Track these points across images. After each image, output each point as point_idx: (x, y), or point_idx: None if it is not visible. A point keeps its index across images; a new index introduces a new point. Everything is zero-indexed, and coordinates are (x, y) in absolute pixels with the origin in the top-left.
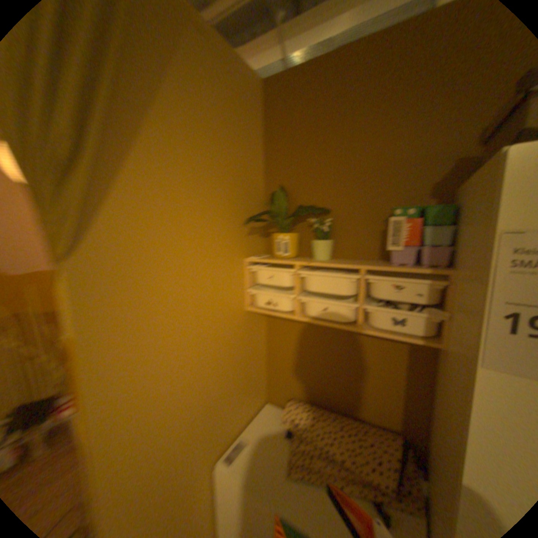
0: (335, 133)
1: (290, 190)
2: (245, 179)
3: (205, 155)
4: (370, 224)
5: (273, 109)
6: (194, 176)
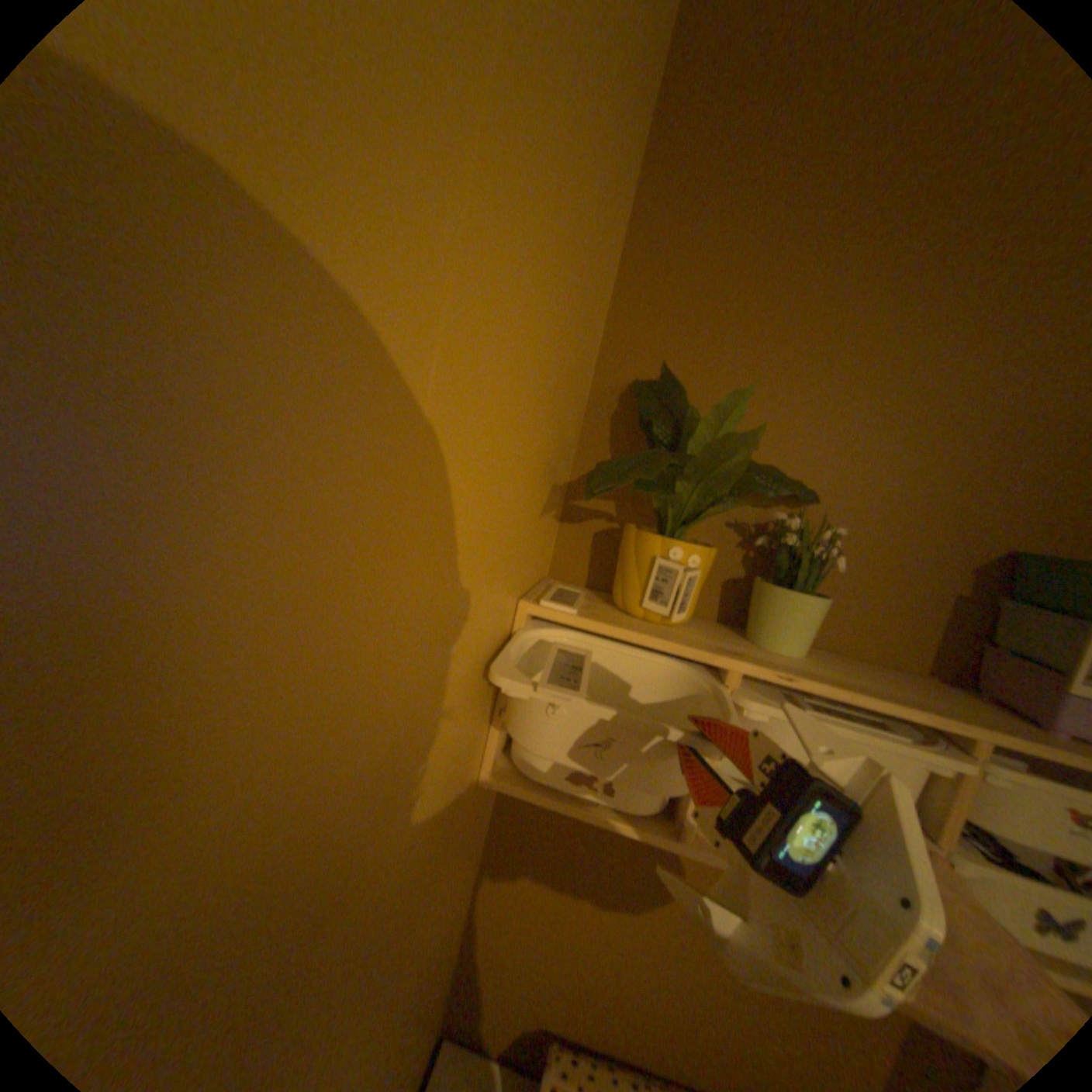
0: (899, 263)
1: (699, 394)
2: (591, 306)
3: (572, 95)
4: (930, 569)
5: (706, 102)
6: (524, 168)
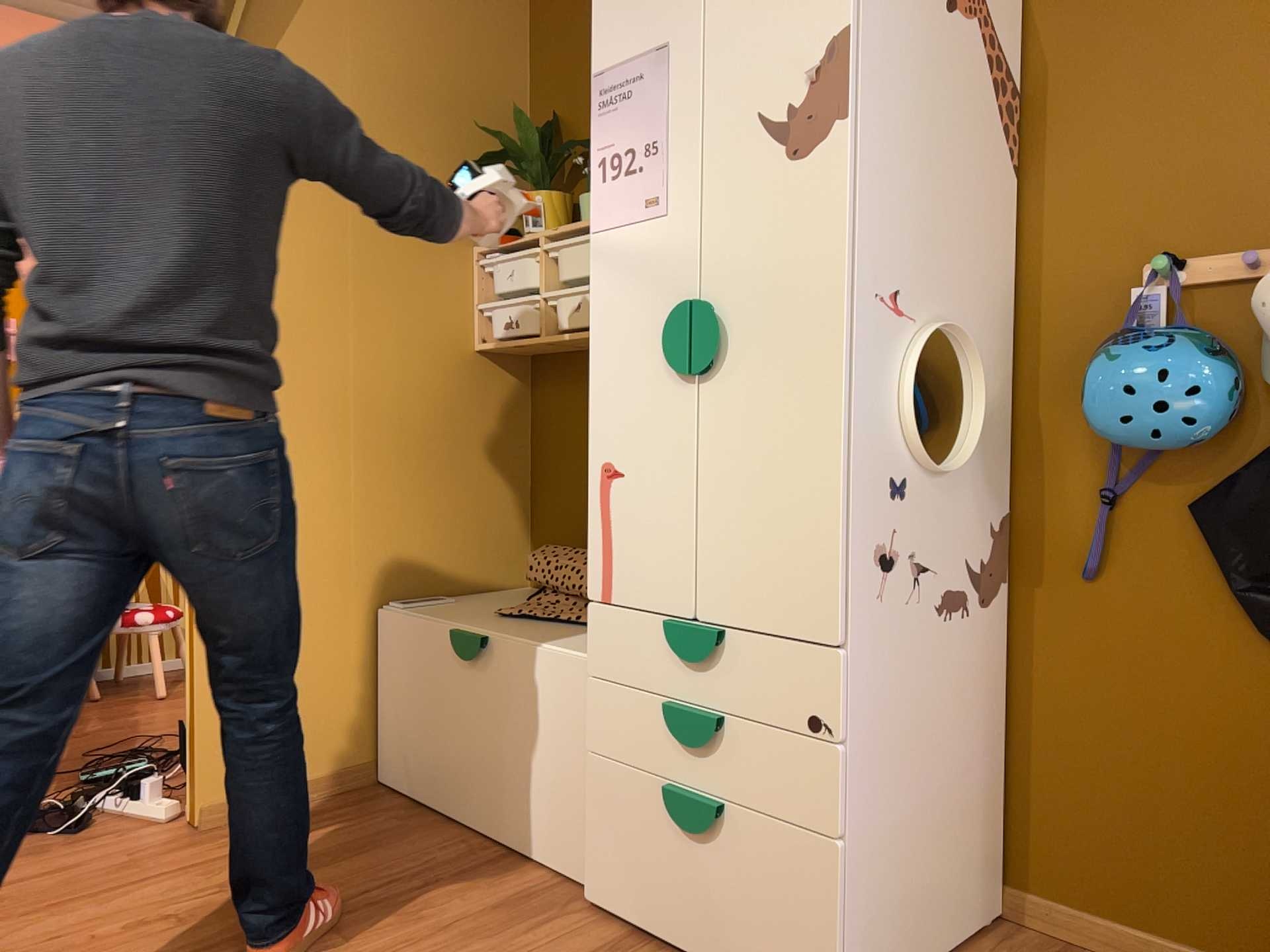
0: None
1: (569, 122)
2: (483, 106)
3: (397, 61)
4: None
5: None
6: (374, 91)
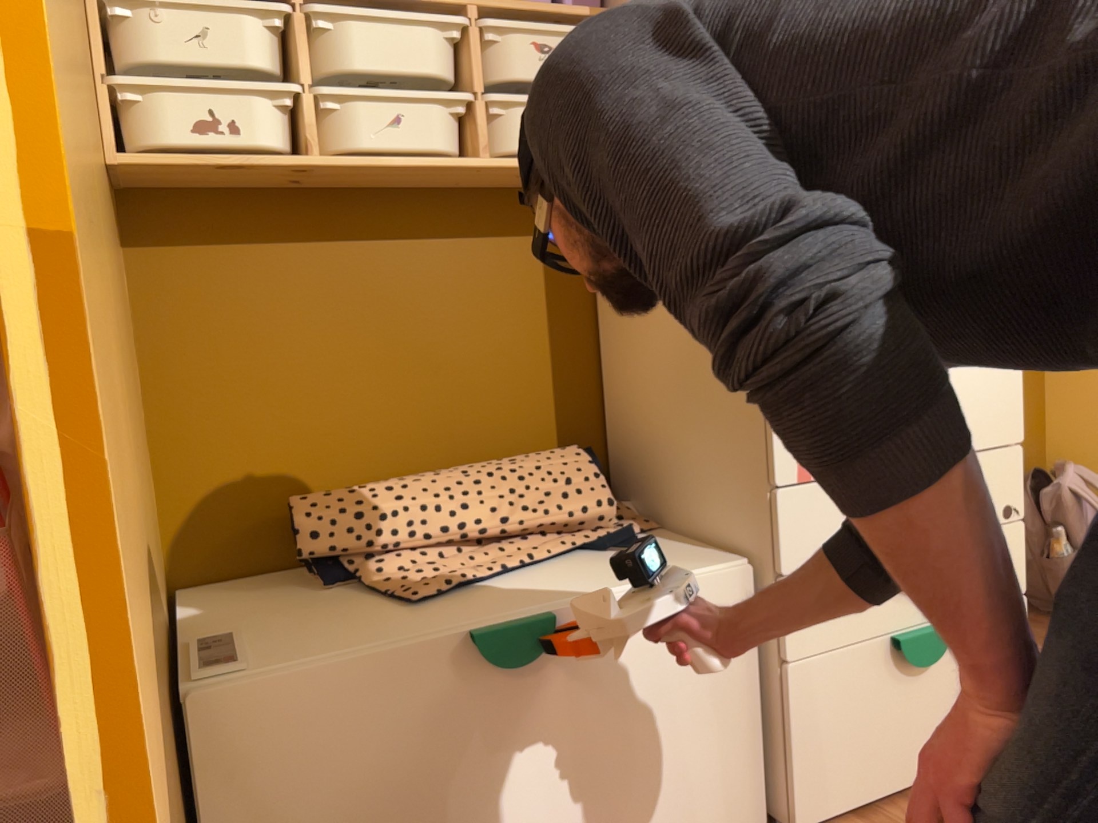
0: None
1: None
2: None
3: None
4: None
5: None
6: None
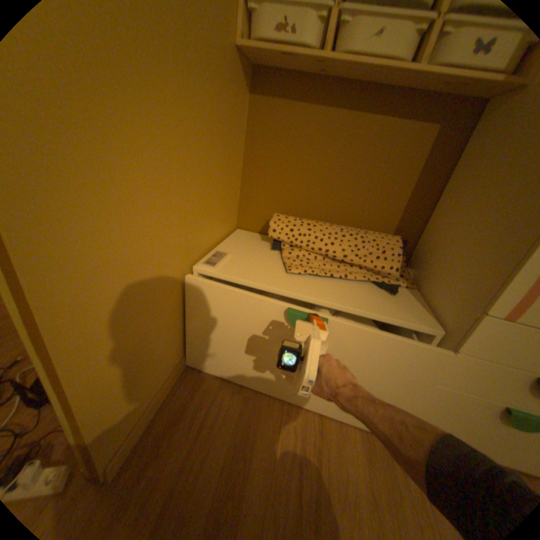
0: None
1: None
2: None
3: None
4: None
5: None
6: None
